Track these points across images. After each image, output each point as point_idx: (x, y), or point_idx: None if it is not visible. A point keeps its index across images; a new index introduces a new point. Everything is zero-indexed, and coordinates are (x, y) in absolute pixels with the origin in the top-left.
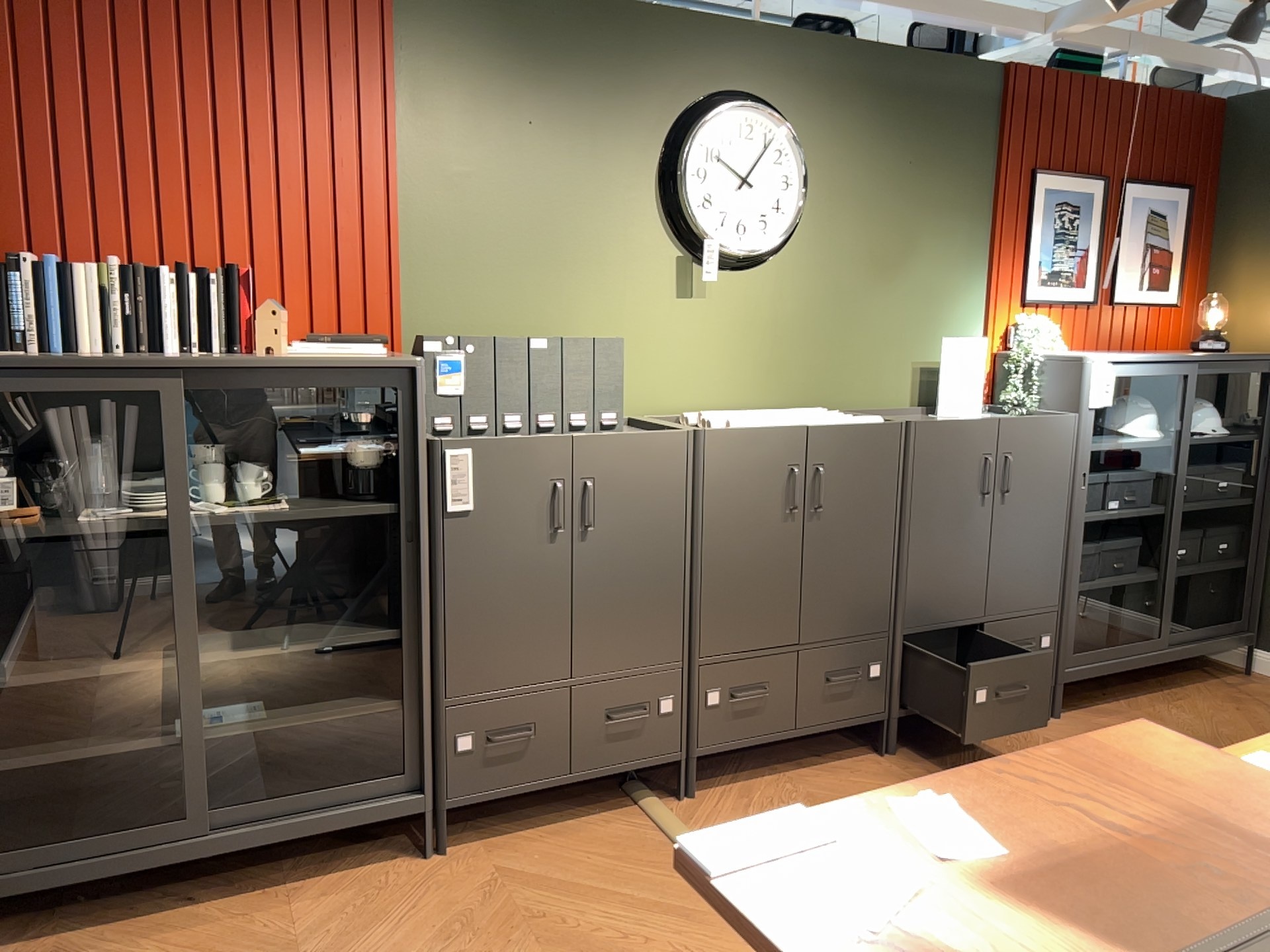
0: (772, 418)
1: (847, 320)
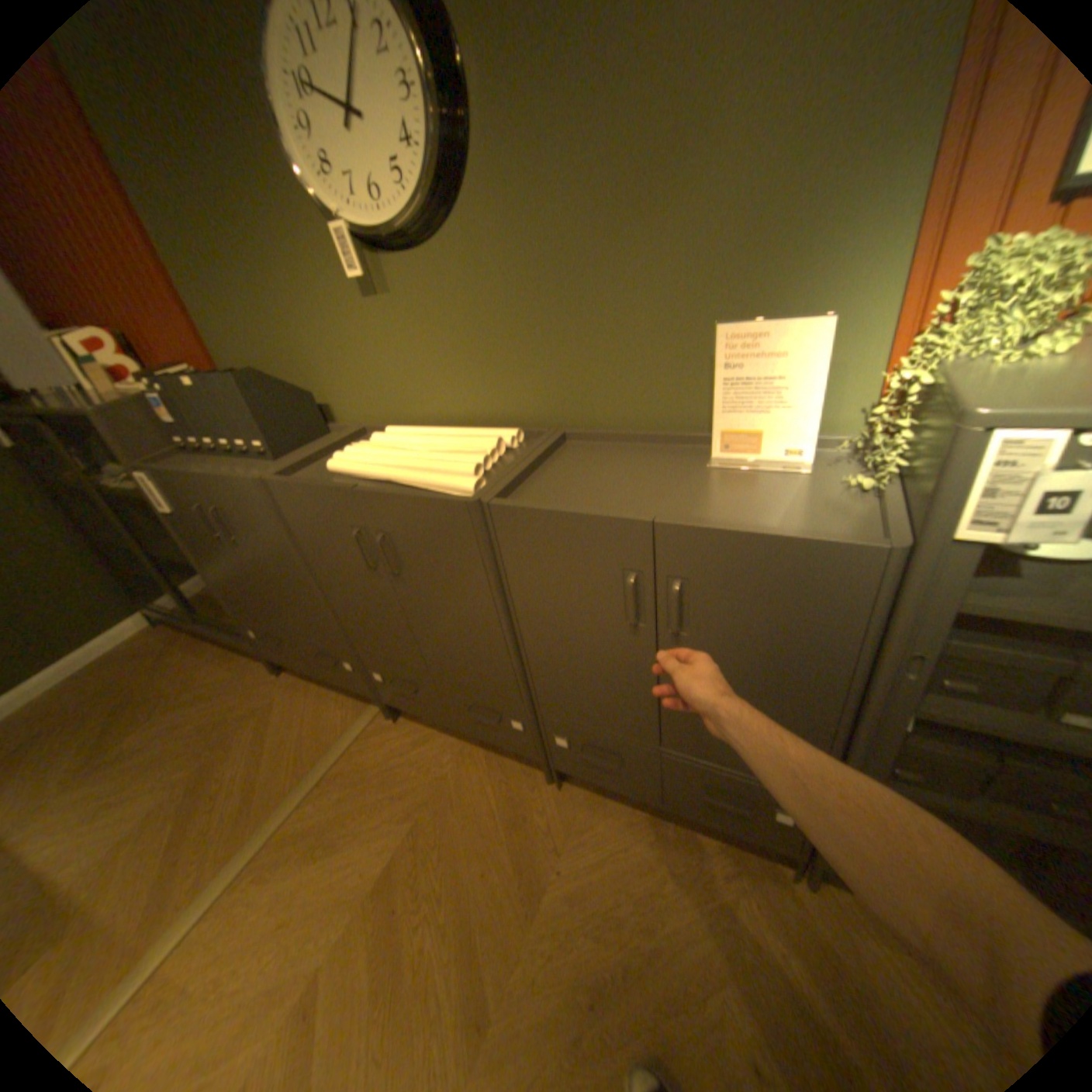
0: (383, 460)
1: (575, 298)
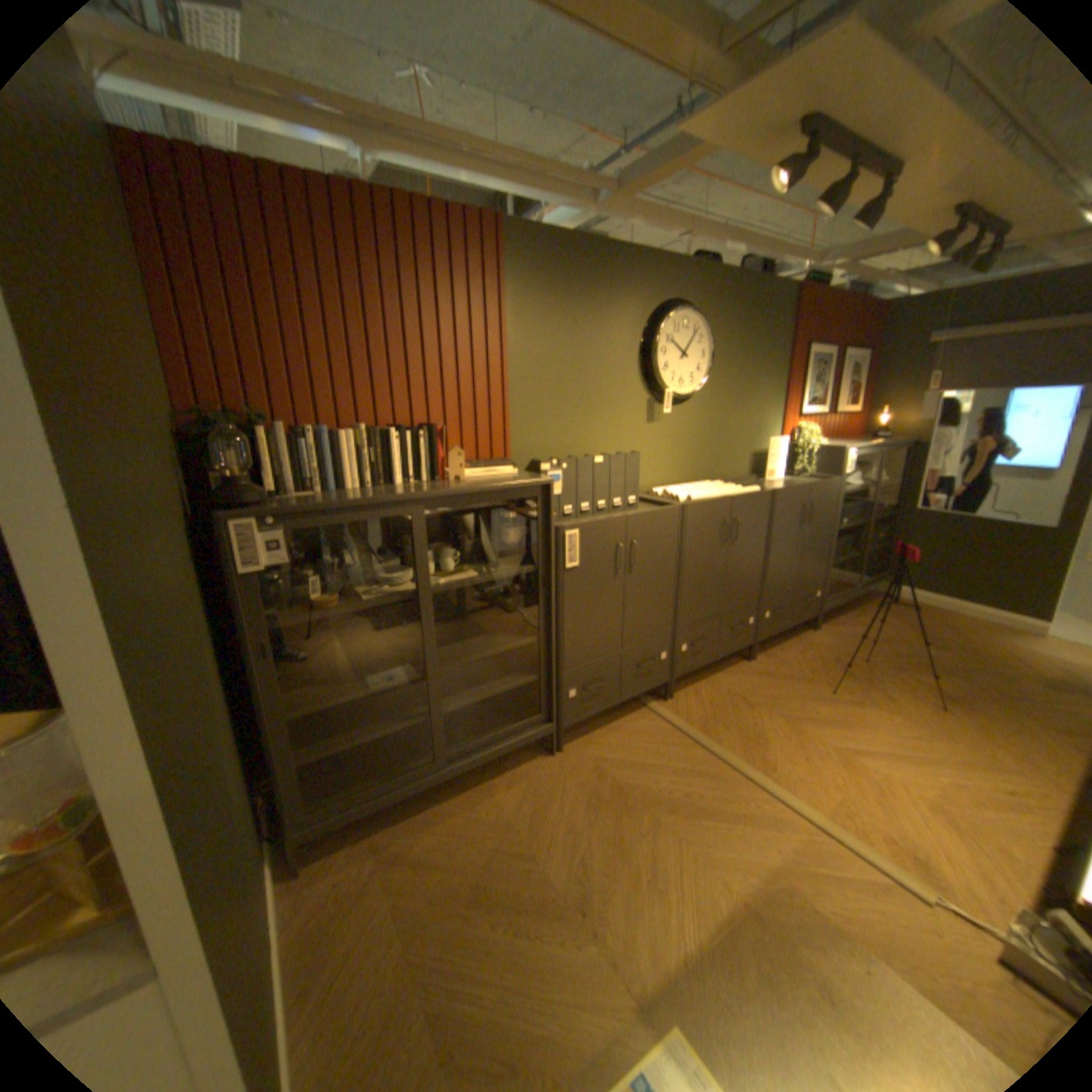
0: (706, 492)
1: (723, 430)
